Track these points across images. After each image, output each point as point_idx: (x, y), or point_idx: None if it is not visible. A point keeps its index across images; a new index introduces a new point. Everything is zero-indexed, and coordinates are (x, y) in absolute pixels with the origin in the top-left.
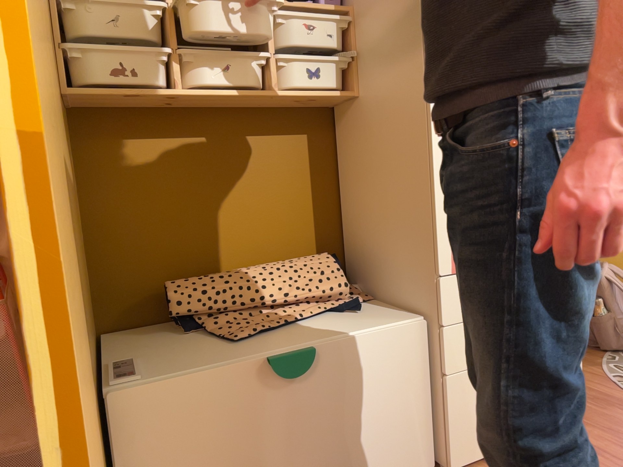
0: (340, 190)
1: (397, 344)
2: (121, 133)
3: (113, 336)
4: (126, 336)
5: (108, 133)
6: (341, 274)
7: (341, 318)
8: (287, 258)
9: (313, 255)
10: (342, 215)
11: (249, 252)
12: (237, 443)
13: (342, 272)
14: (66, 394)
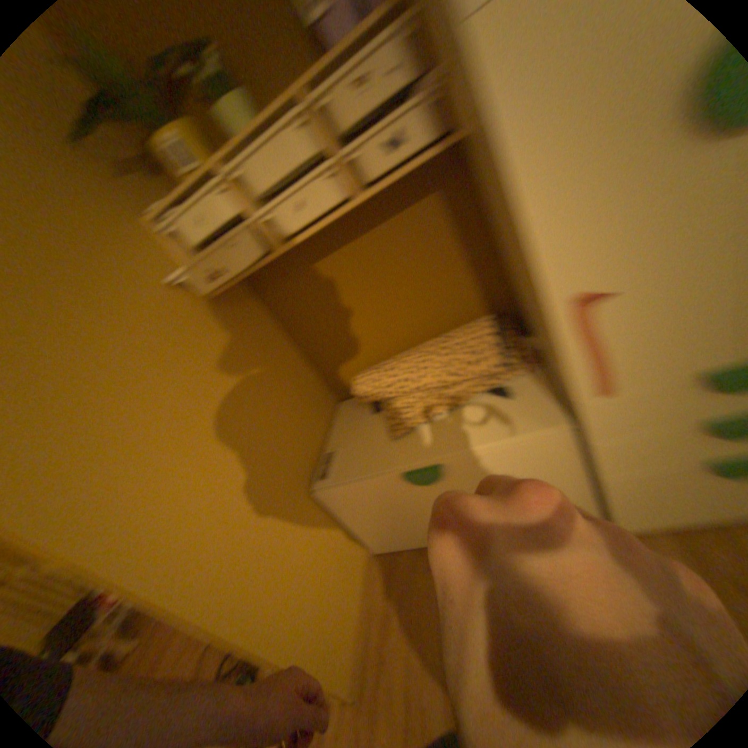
0: (498, 238)
1: (534, 452)
2: (280, 277)
3: (344, 406)
4: (349, 408)
5: (273, 281)
6: (502, 344)
7: (488, 407)
8: (455, 323)
9: (475, 324)
10: (507, 264)
11: (419, 329)
12: (405, 509)
13: (499, 346)
14: (199, 621)
